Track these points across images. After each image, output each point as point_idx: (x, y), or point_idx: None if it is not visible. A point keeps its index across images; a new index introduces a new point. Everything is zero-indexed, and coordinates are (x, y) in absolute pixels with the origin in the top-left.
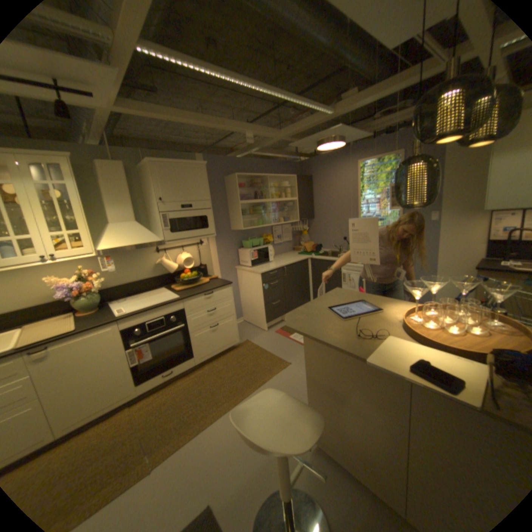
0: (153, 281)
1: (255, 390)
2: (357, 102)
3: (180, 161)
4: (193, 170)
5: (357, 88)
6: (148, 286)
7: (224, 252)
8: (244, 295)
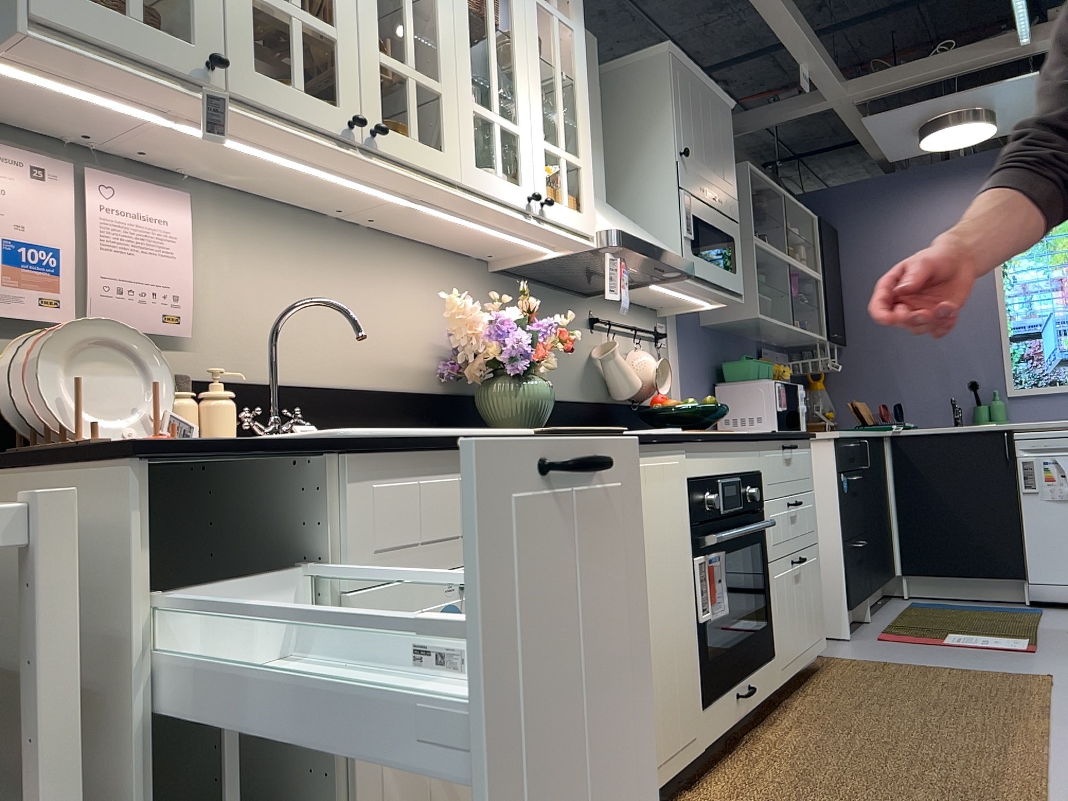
0: (584, 414)
1: (1050, 720)
2: None
3: (706, 80)
4: (720, 114)
5: None
6: None
7: (692, 386)
8: None
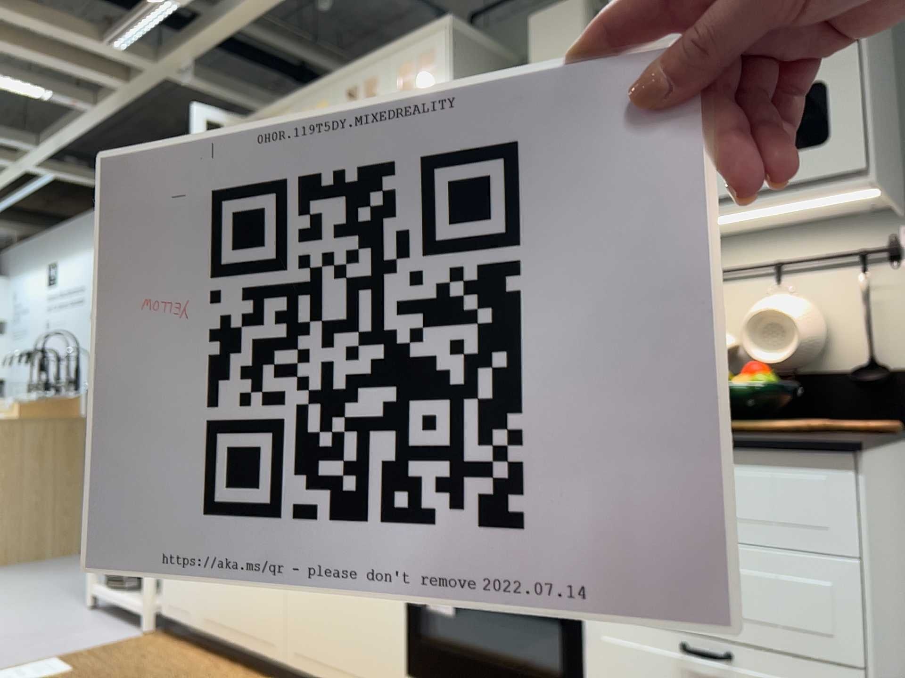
0: None
1: None
2: None
3: None
4: None
5: None
6: None
7: None
8: None
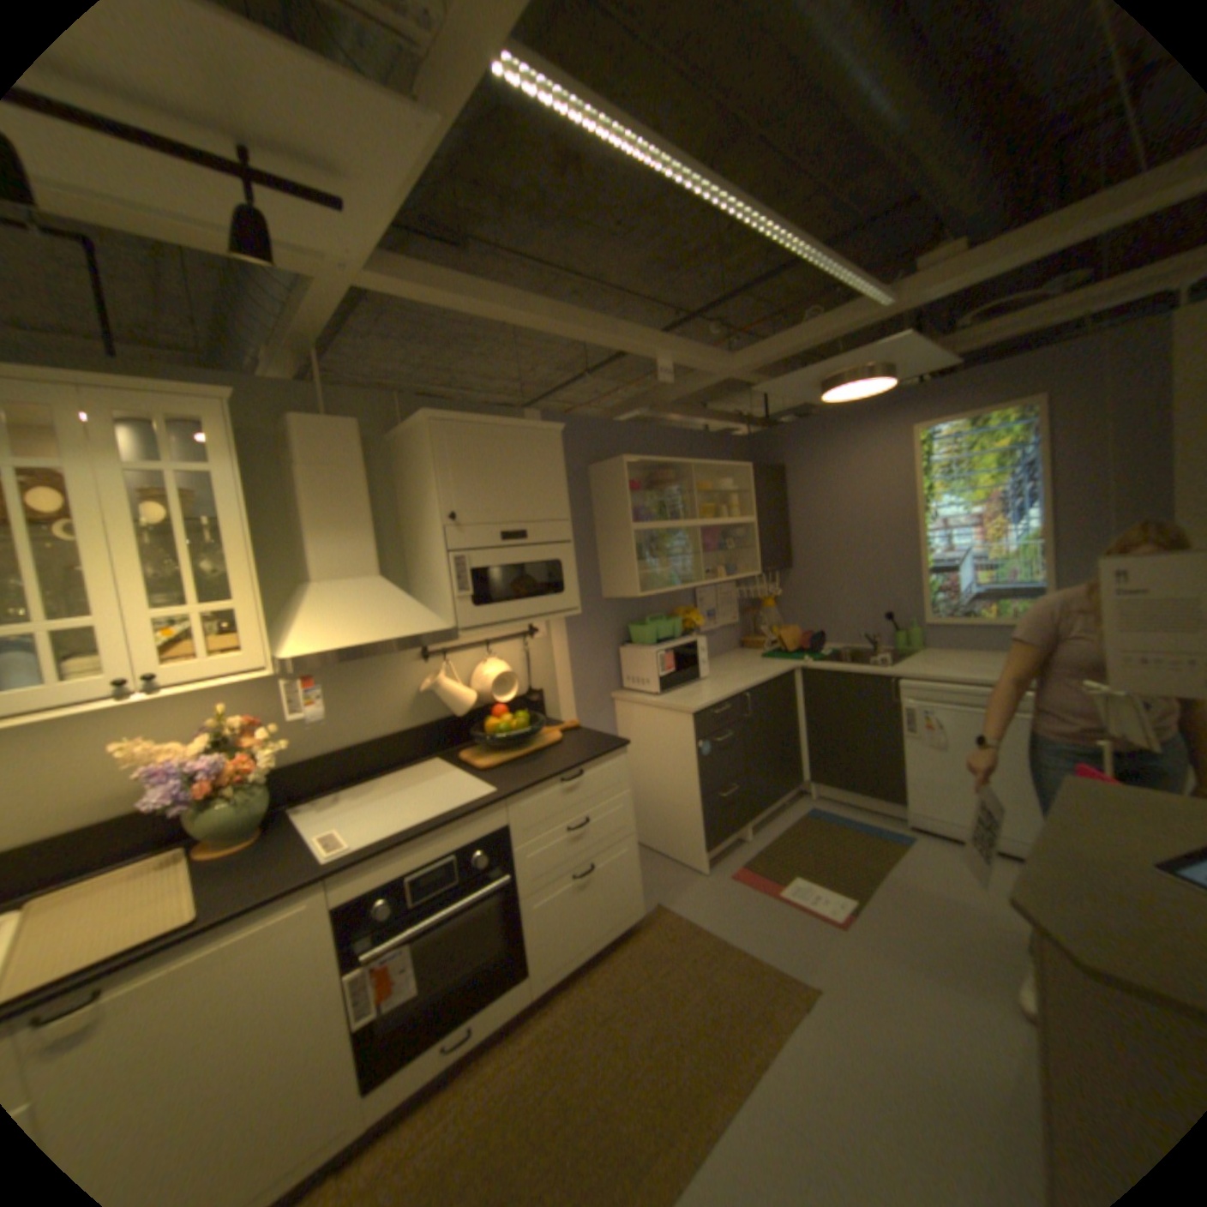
0: (410, 740)
1: (744, 1102)
2: (968, 273)
3: (503, 421)
4: (534, 445)
5: (966, 240)
6: (395, 756)
7: (586, 657)
8: (635, 770)
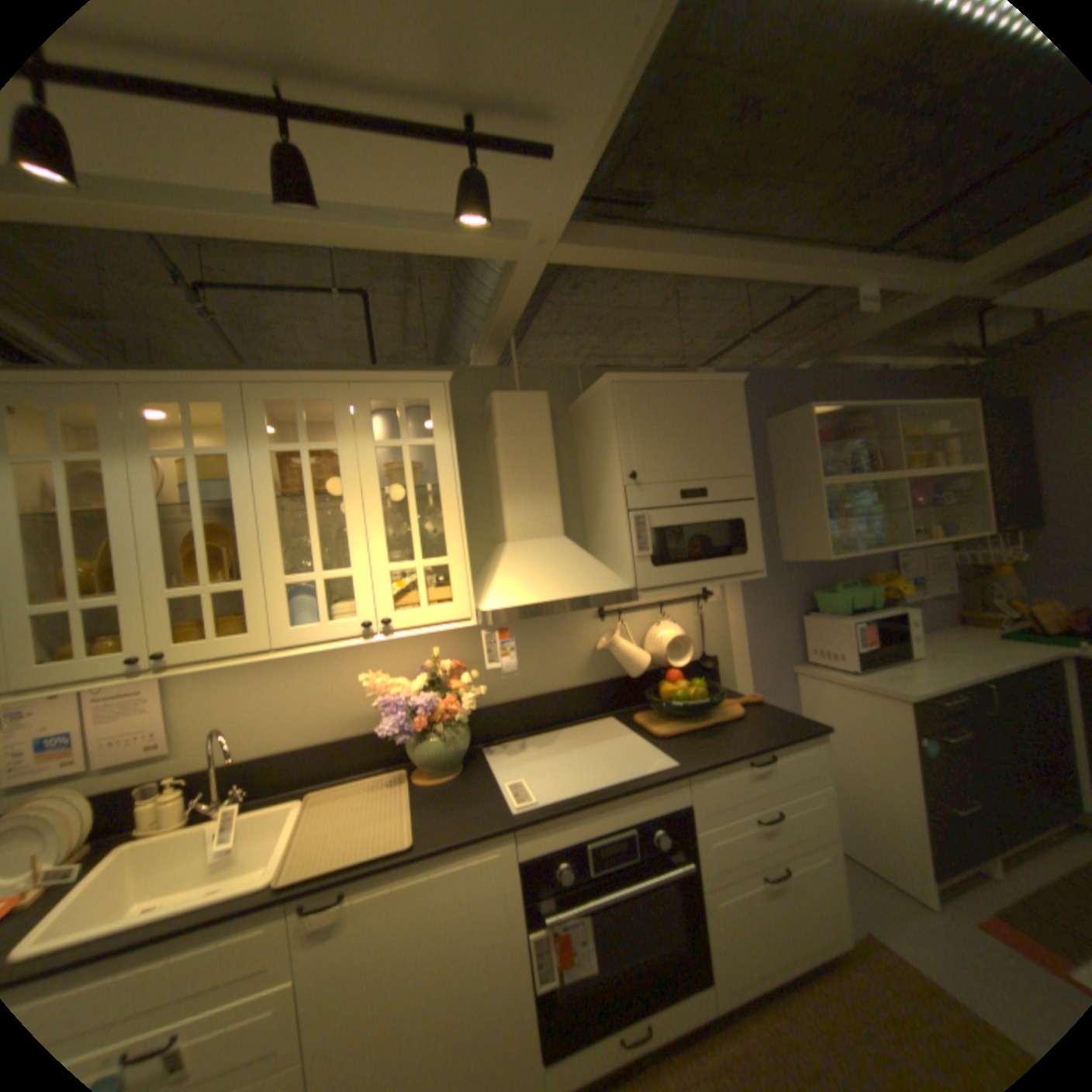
0: (585, 696)
1: None
2: None
3: (681, 377)
4: (713, 399)
5: None
6: (571, 711)
7: (762, 625)
8: None
